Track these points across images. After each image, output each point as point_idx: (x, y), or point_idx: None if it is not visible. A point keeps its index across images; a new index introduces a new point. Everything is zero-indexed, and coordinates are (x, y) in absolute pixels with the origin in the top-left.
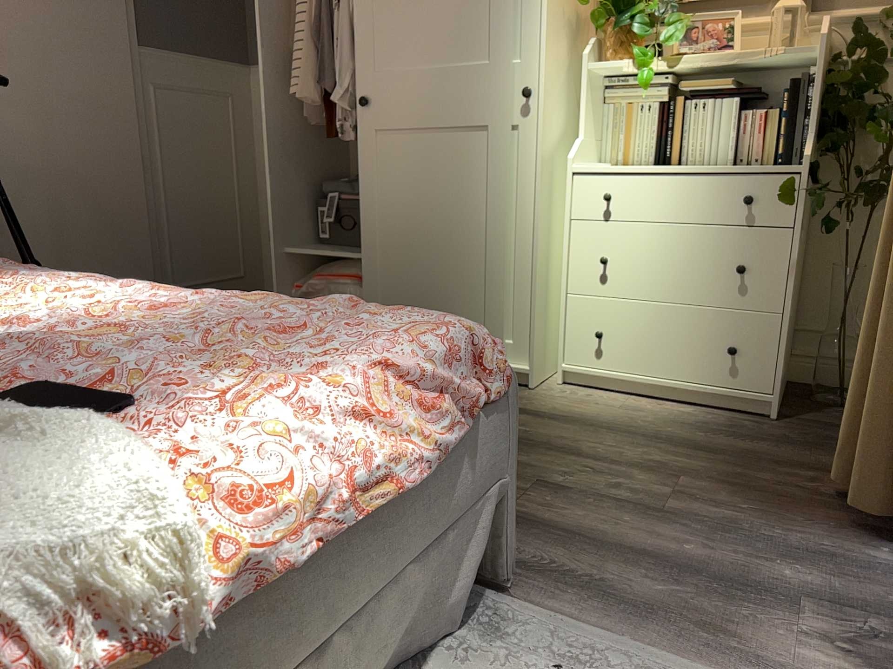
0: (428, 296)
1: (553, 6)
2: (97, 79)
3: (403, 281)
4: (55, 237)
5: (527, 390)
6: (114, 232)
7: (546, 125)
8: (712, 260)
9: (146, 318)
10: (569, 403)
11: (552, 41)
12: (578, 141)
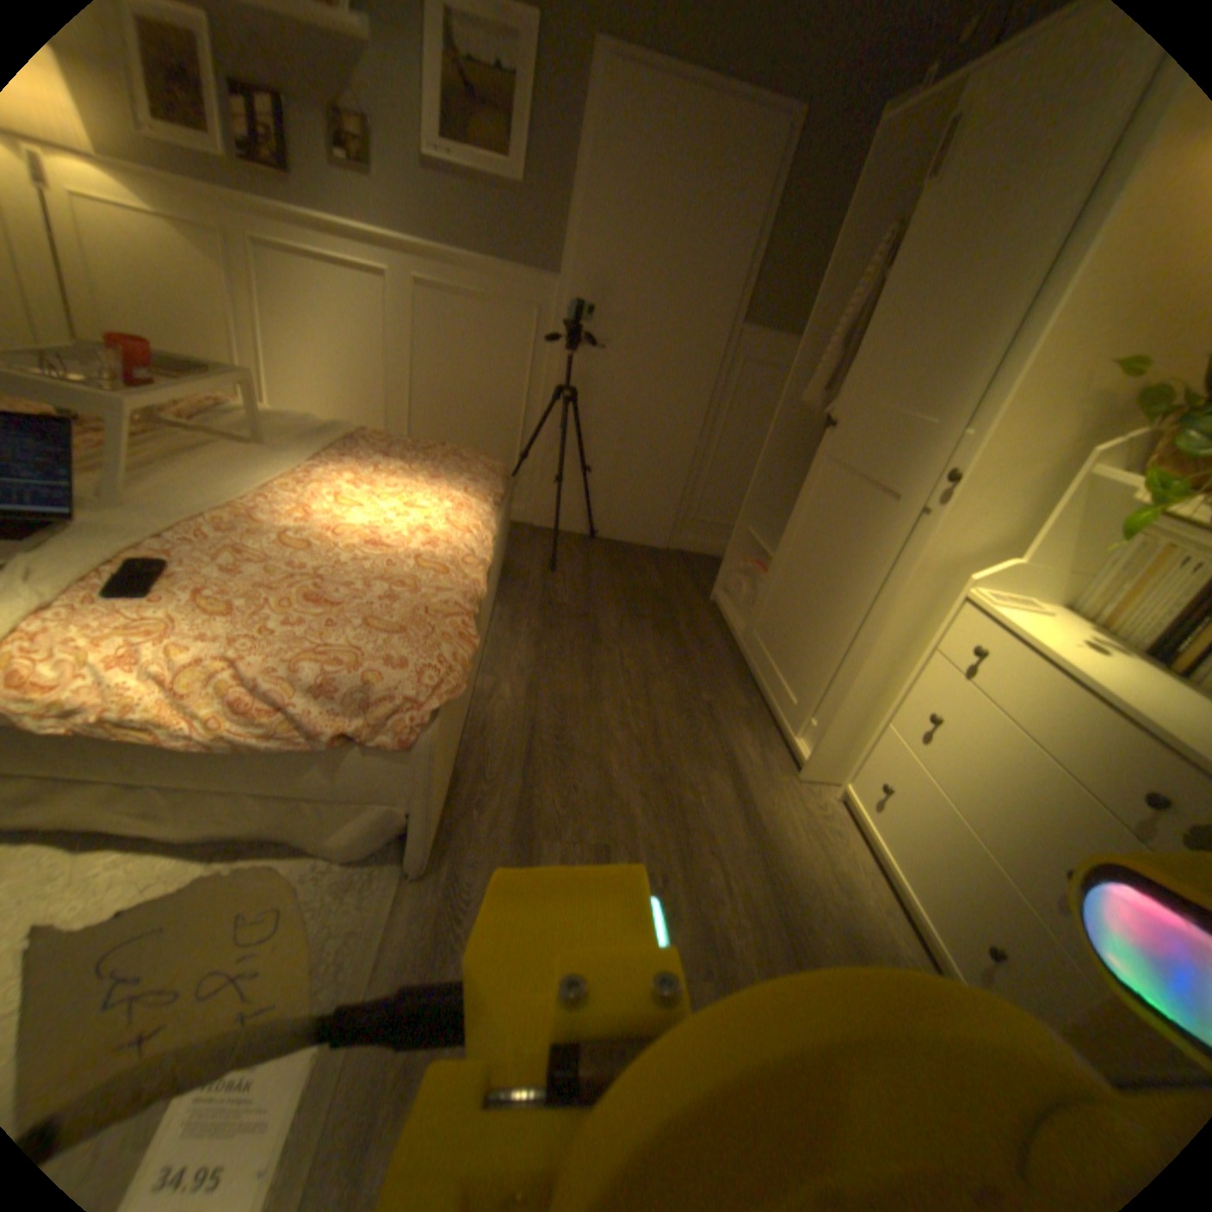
0: (791, 632)
1: (1058, 368)
2: (690, 344)
3: (783, 606)
4: (615, 454)
5: (796, 775)
6: (659, 463)
7: (956, 524)
8: (1054, 828)
9: (348, 543)
10: (802, 820)
11: (1029, 418)
12: (1013, 563)
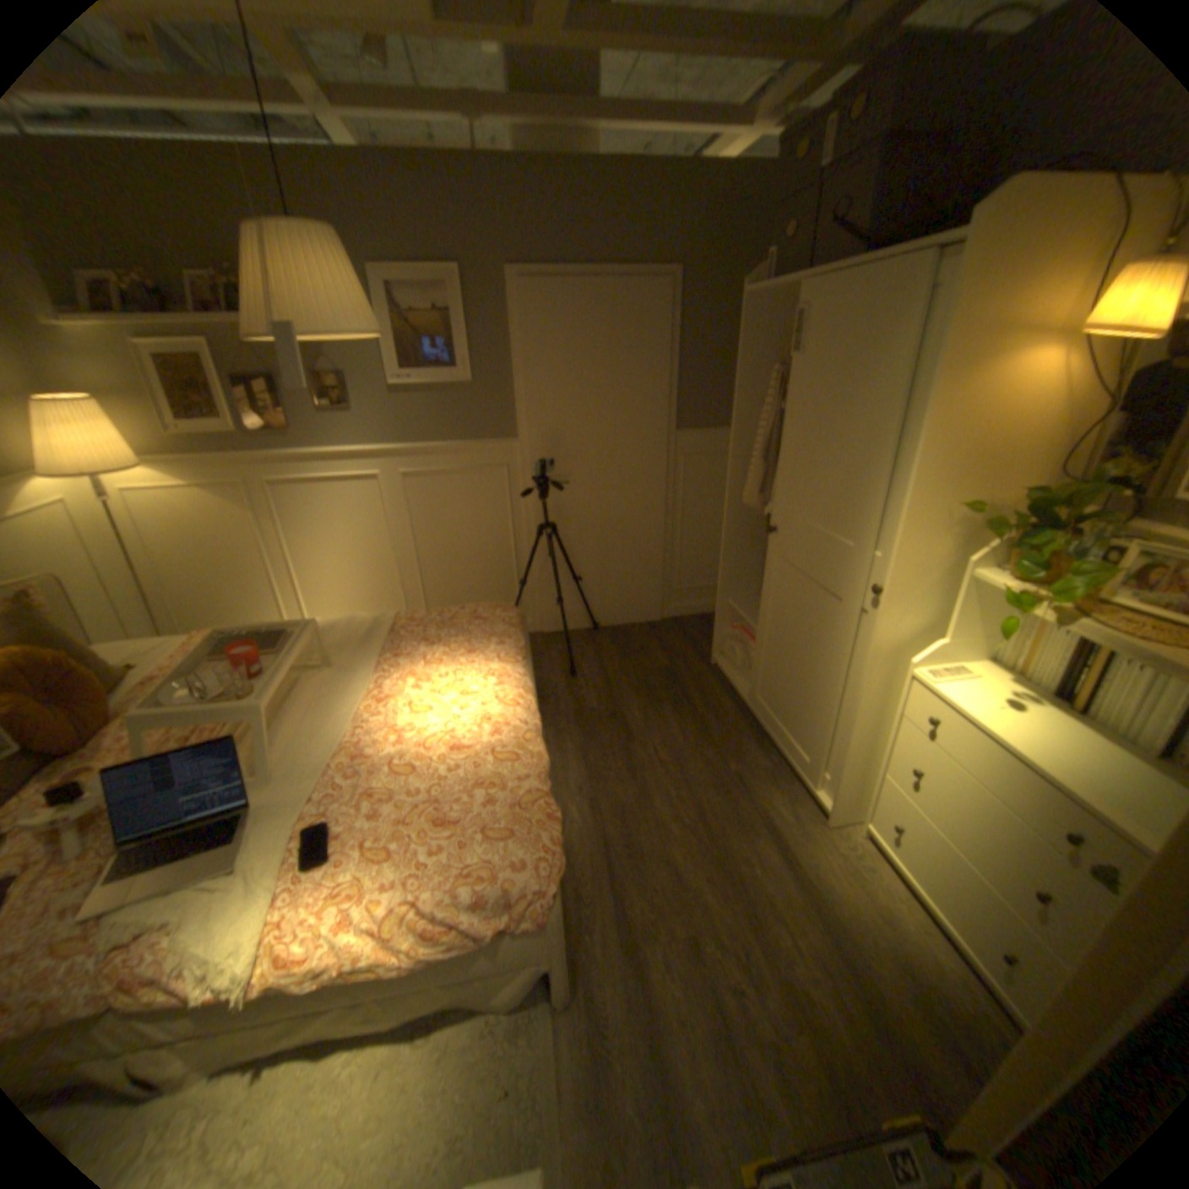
0: (789, 698)
1: (925, 515)
2: (637, 459)
3: (776, 675)
4: (598, 558)
5: (826, 824)
6: (636, 555)
7: (889, 626)
8: (1021, 860)
9: (440, 758)
10: (840, 867)
11: (916, 548)
12: (940, 644)
